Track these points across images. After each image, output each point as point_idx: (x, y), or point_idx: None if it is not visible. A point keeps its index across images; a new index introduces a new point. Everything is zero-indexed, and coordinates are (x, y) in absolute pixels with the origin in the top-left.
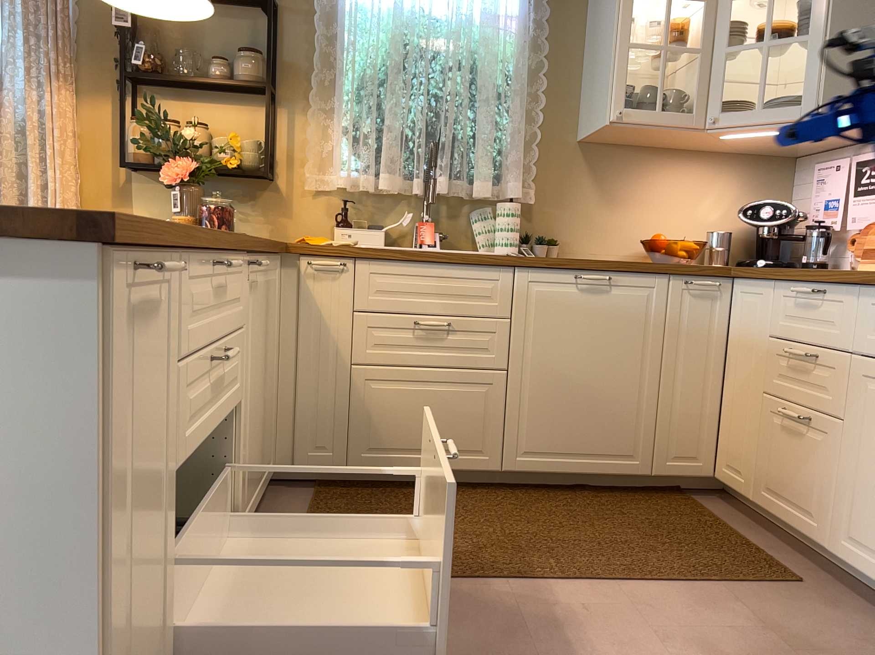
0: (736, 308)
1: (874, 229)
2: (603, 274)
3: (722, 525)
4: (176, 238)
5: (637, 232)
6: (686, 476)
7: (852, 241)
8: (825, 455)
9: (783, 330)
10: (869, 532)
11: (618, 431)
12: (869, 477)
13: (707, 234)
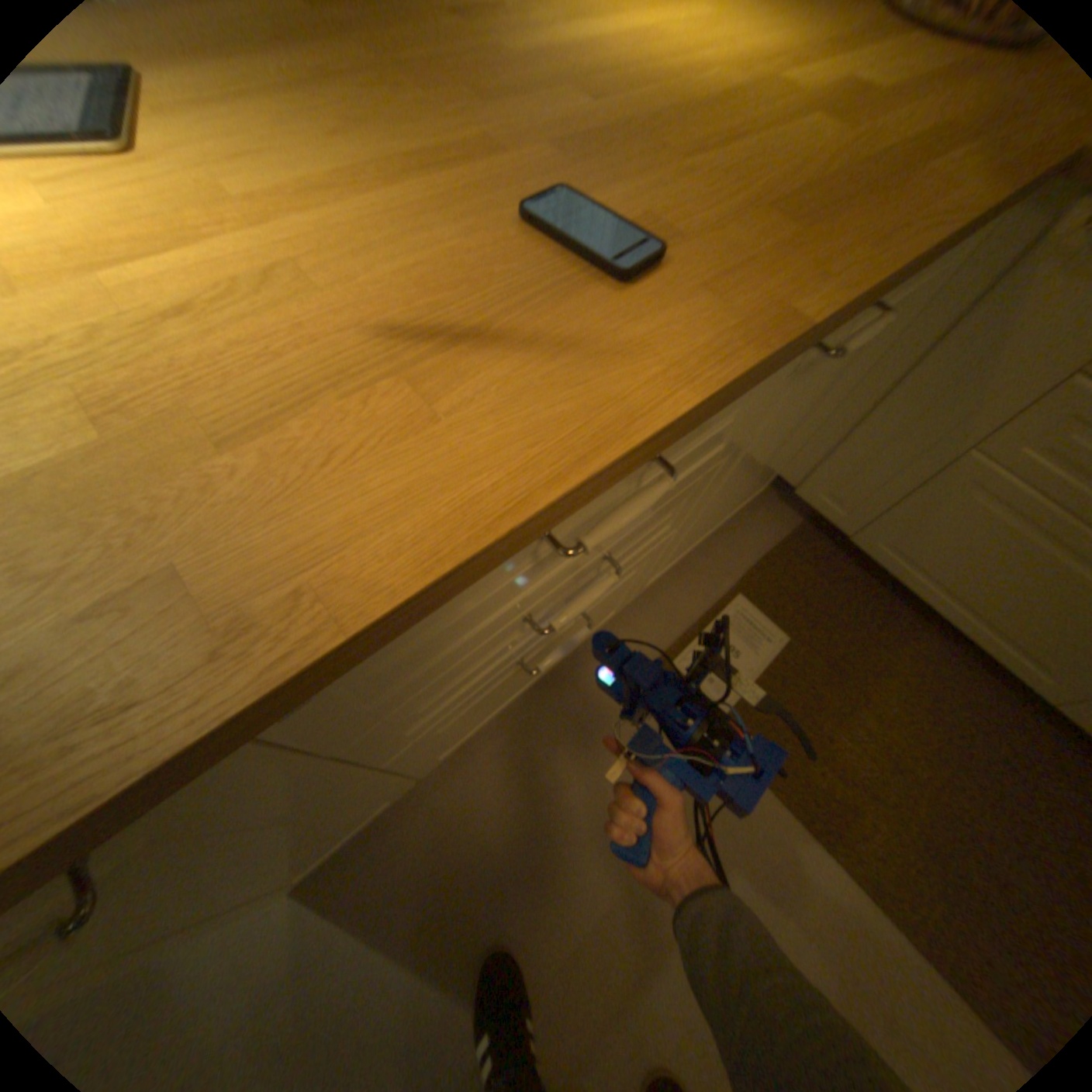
0: None
1: None
2: None
3: None
4: (205, 747)
5: None
6: None
7: None
8: None
9: None
10: None
11: None
12: None
13: None
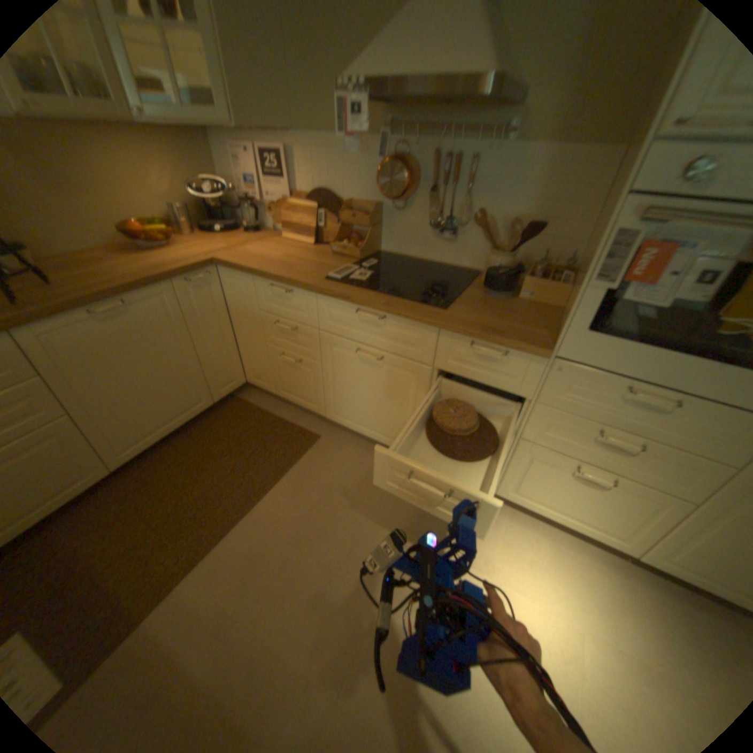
0: (224, 286)
1: (282, 204)
2: (113, 299)
3: (266, 413)
4: None
5: (103, 214)
6: (232, 390)
7: (268, 207)
8: (313, 376)
9: (267, 307)
10: (345, 410)
11: (182, 395)
12: (340, 388)
13: (164, 204)
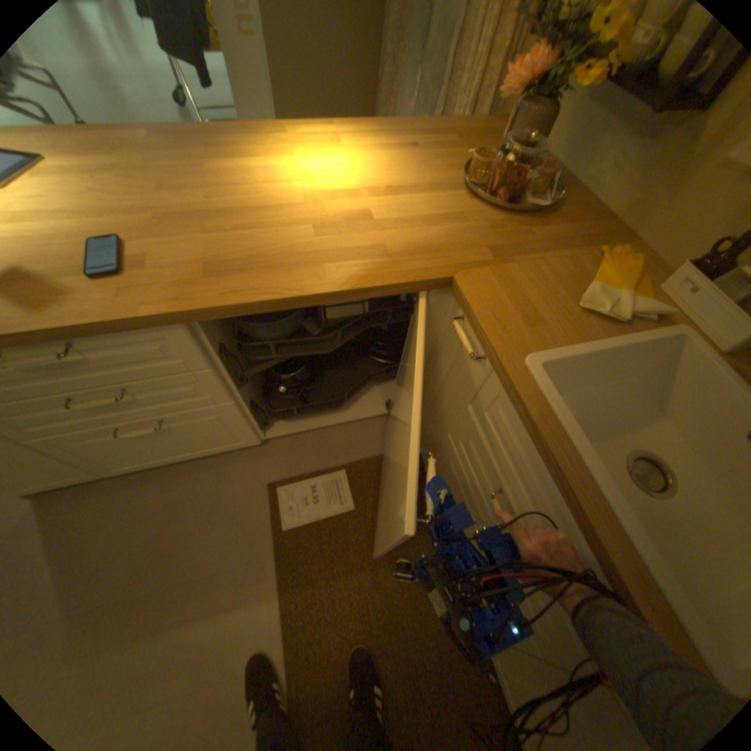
0: None
1: None
2: None
3: None
4: None
5: None
6: None
7: None
8: None
9: None
10: None
11: None
12: None
13: None
